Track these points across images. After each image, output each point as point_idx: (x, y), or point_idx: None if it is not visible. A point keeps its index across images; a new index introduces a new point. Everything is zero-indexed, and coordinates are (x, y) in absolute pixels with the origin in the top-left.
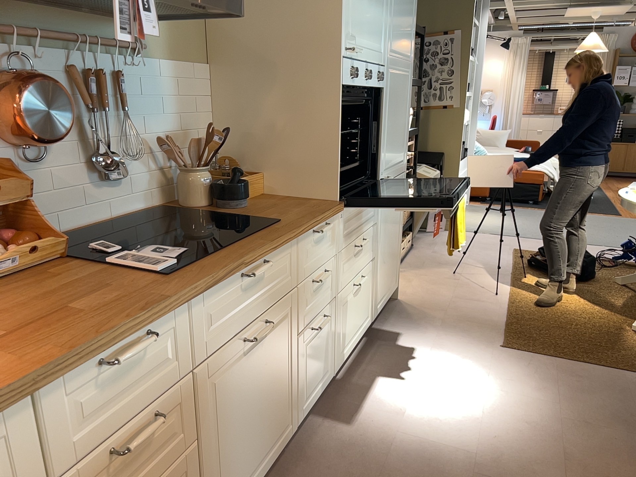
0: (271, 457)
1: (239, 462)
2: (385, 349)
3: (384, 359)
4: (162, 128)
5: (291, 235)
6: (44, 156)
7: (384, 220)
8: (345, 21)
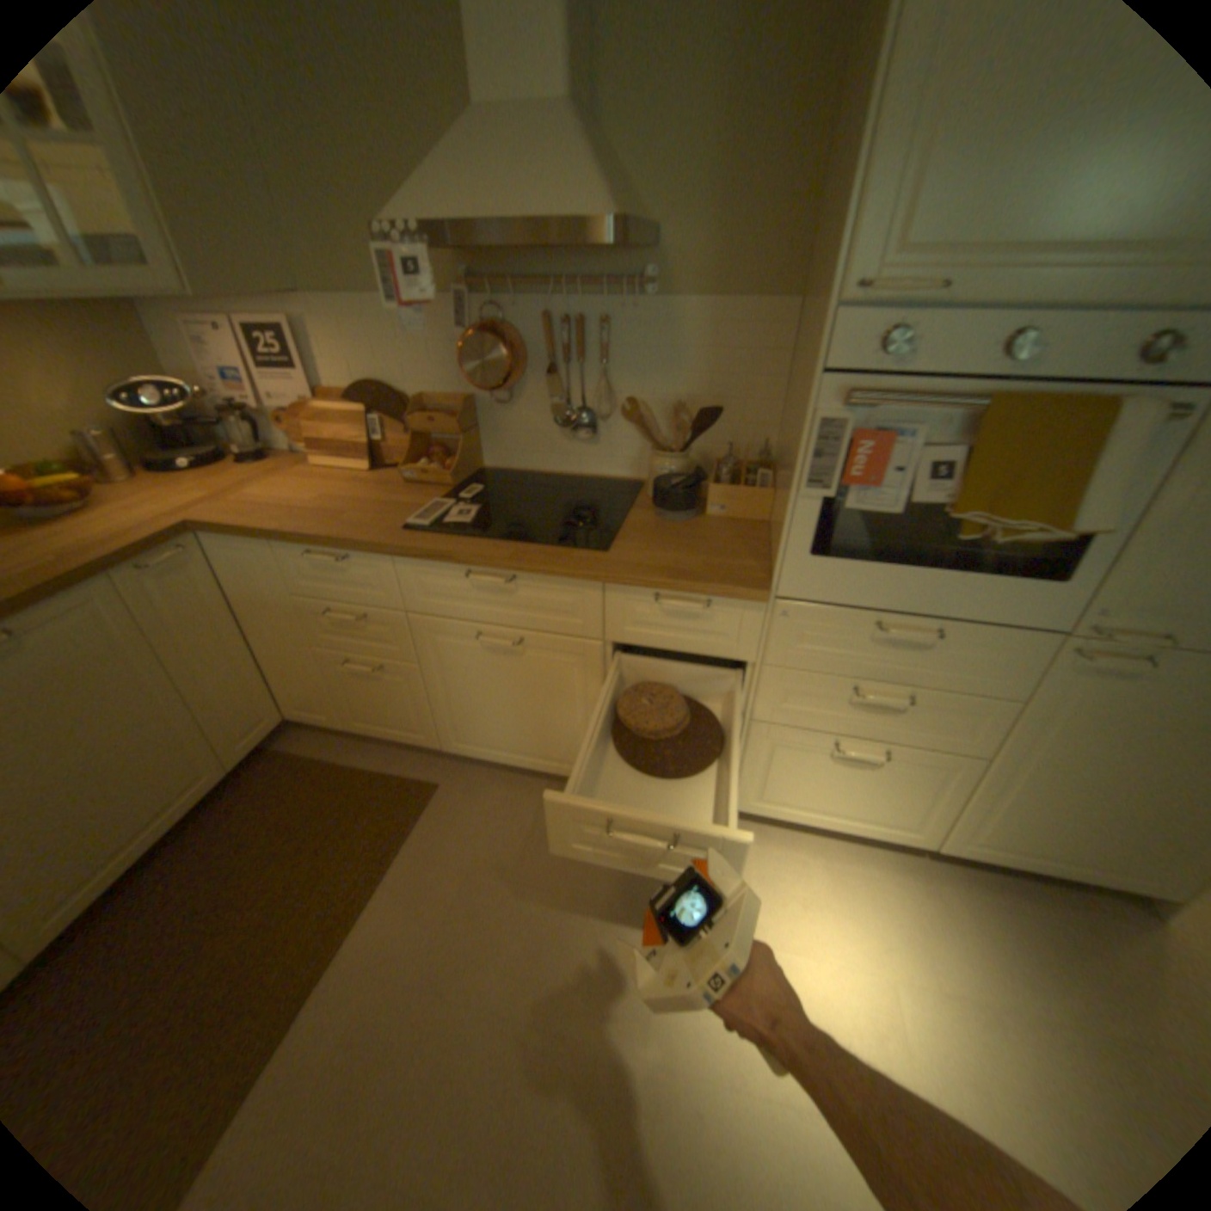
0: (547, 767)
1: (485, 726)
2: (897, 900)
3: (861, 900)
4: (672, 390)
5: (565, 570)
6: (516, 399)
7: (1087, 721)
8: (863, 207)
